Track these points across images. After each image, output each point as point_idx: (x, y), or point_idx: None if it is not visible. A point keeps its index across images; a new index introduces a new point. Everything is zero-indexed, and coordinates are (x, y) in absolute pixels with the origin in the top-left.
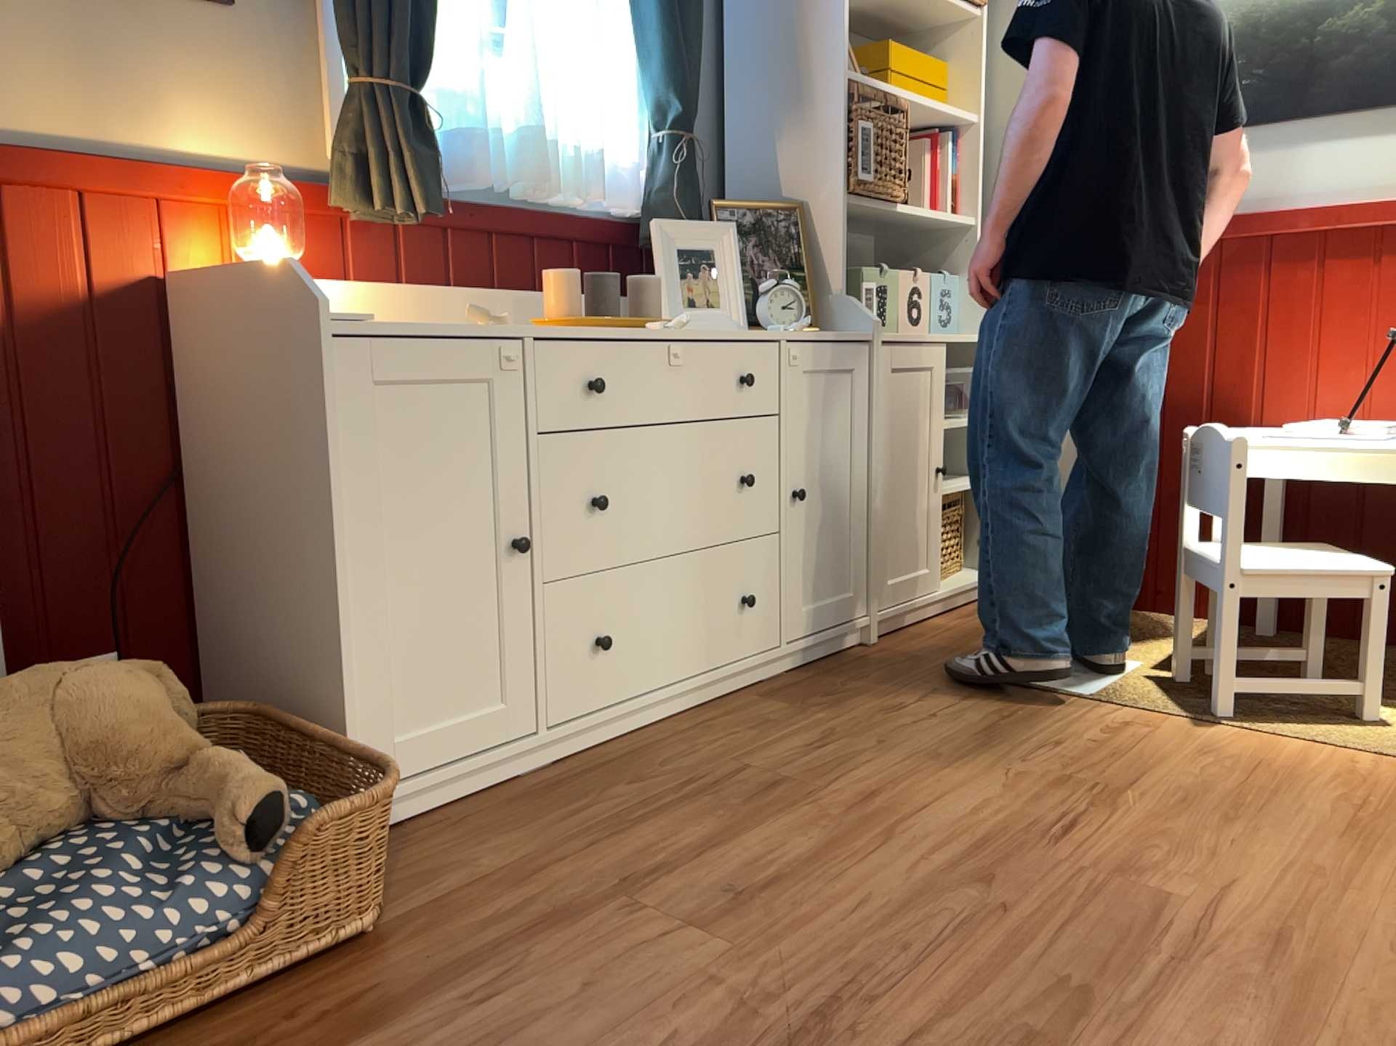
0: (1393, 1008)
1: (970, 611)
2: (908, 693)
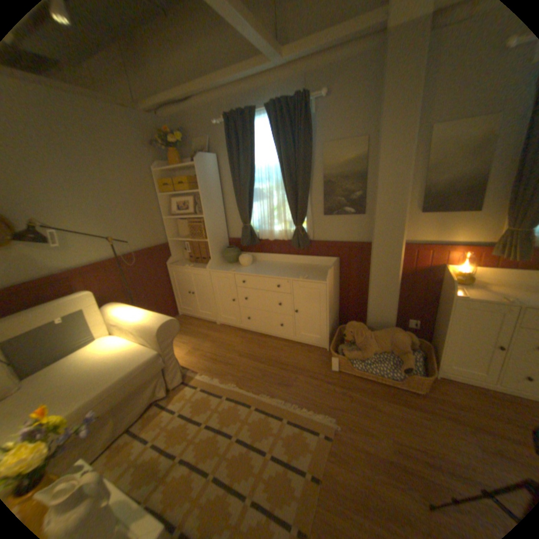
0: None
1: None
2: None
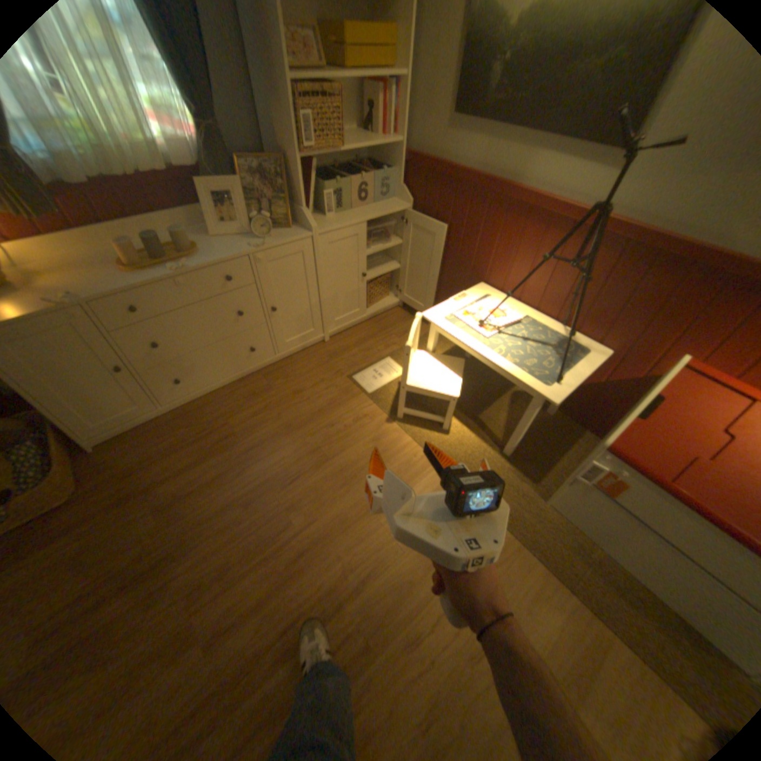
0: (303, 593)
1: (380, 319)
2: (311, 382)
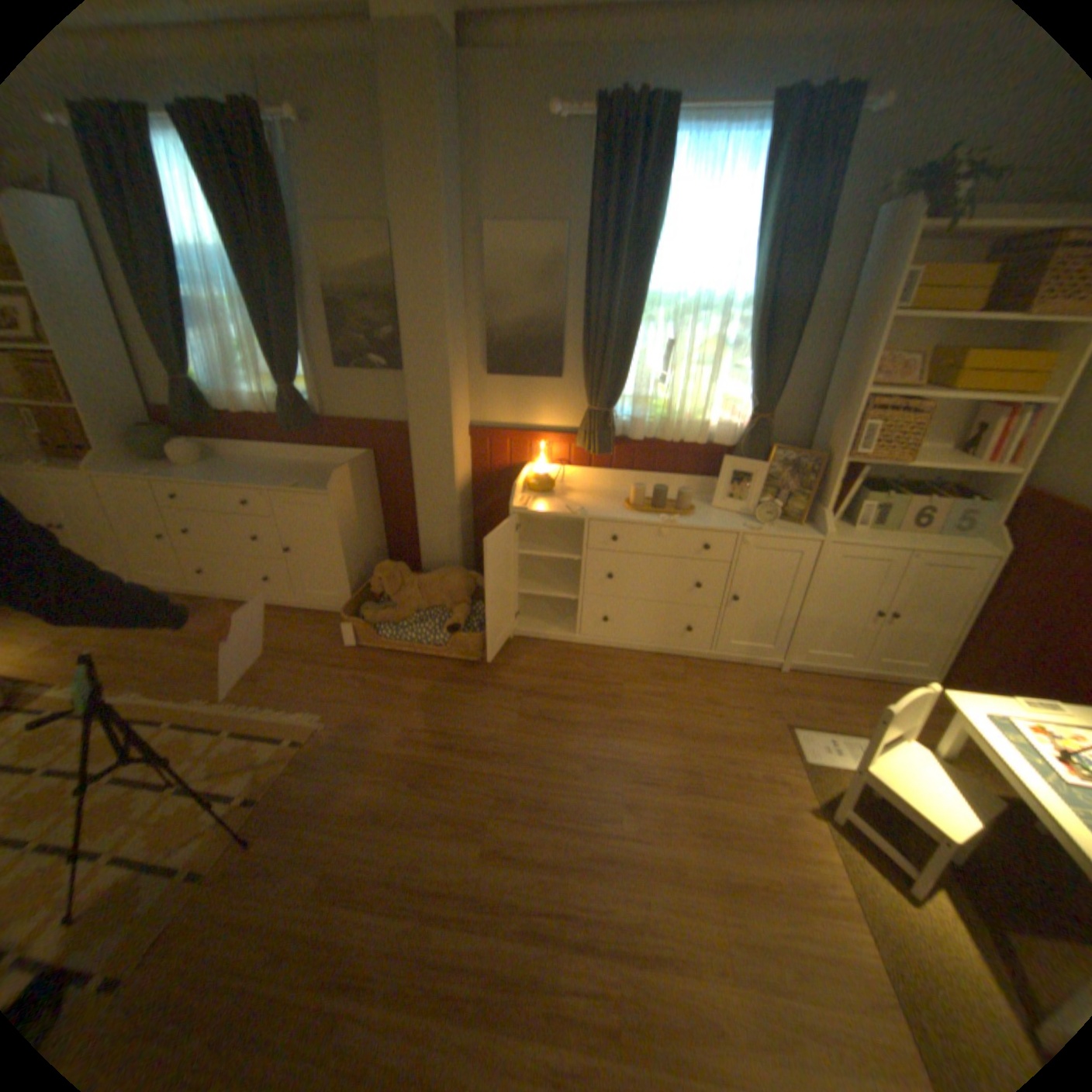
0: (589, 901)
1: (884, 689)
2: (736, 703)
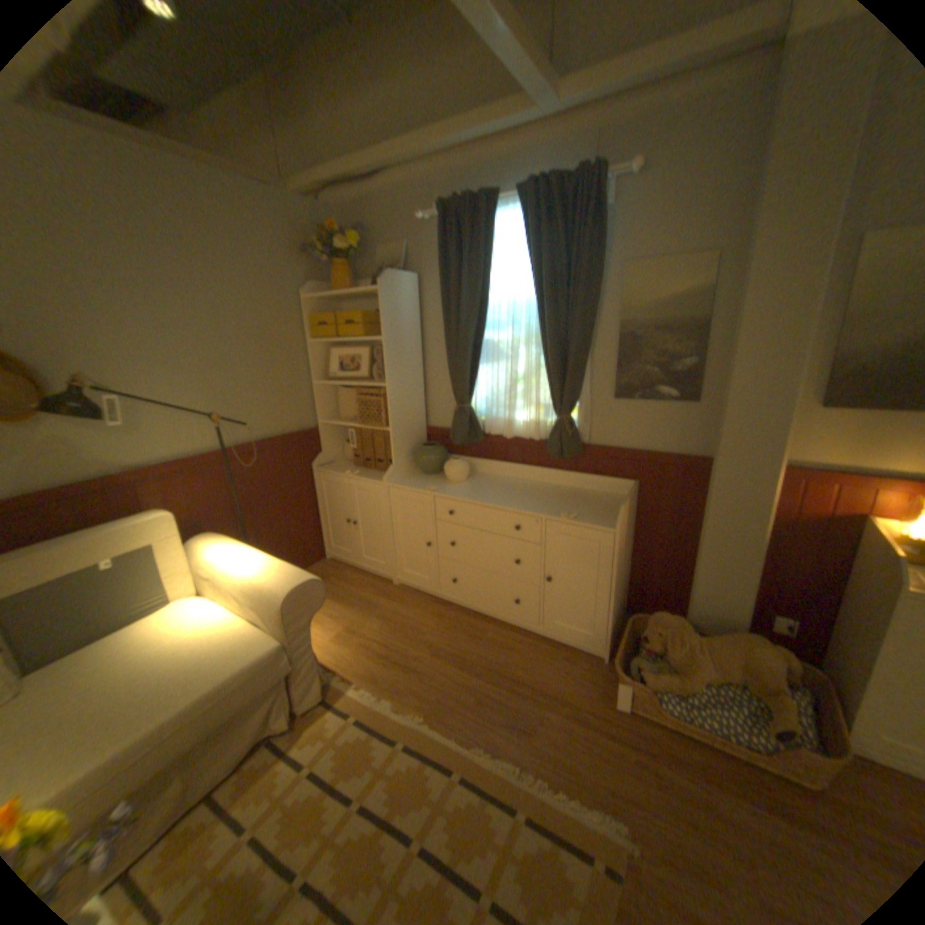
0: None
1: None
2: None
